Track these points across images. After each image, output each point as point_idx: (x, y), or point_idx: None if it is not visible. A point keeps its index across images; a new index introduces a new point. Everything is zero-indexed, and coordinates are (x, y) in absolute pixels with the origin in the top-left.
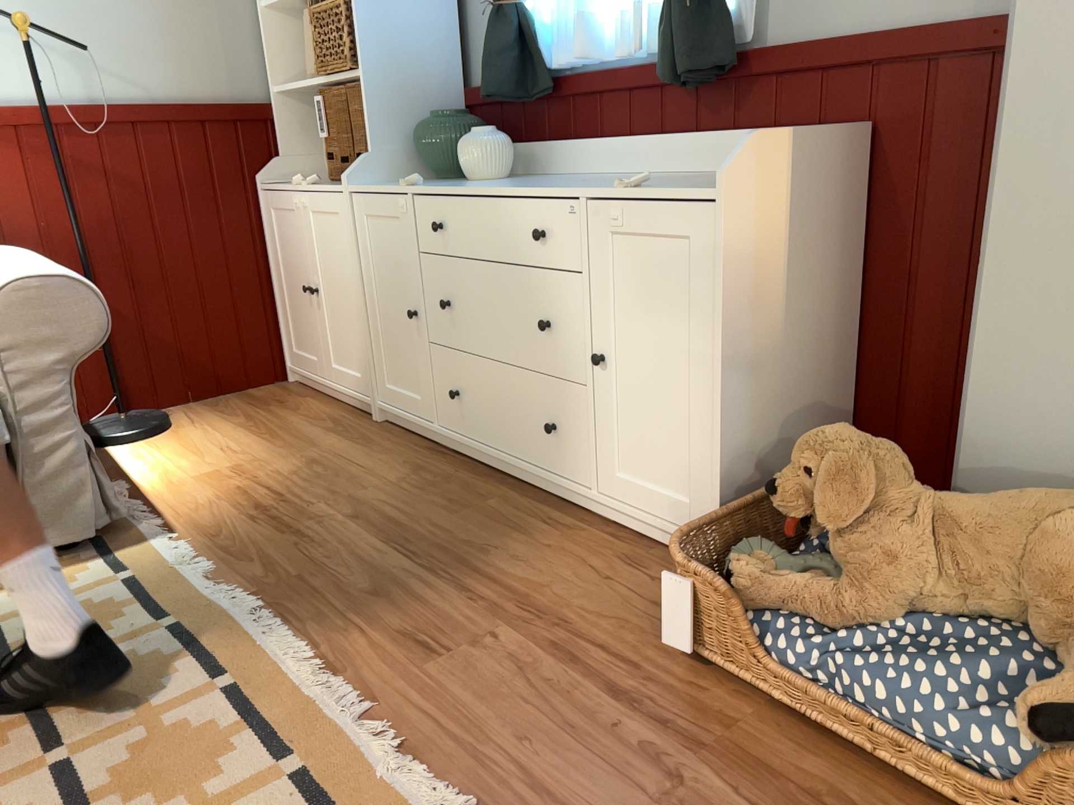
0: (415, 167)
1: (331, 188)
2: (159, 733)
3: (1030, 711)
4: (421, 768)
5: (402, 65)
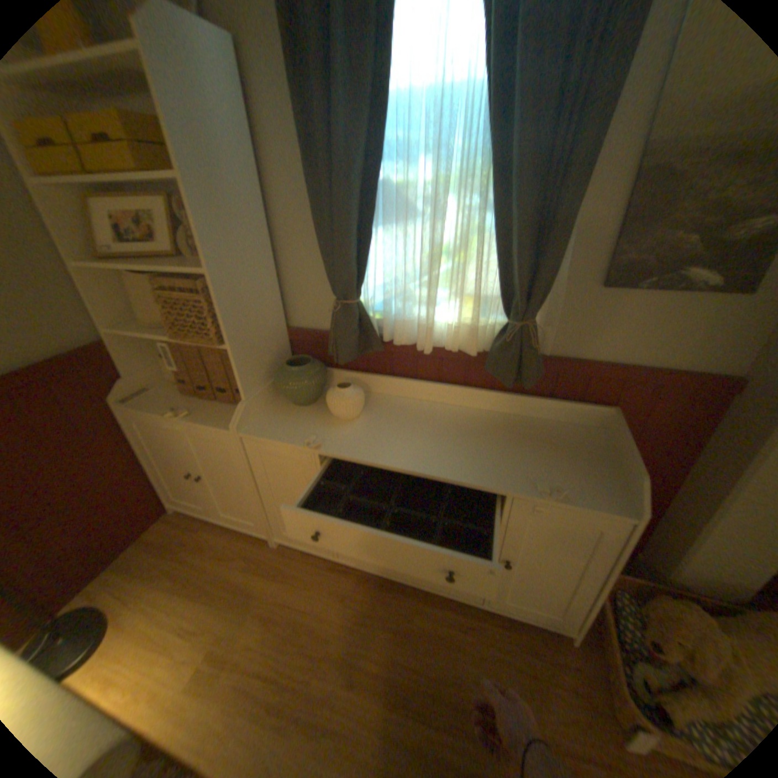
0: (273, 393)
1: (210, 423)
2: None
3: None
4: None
5: (255, 329)
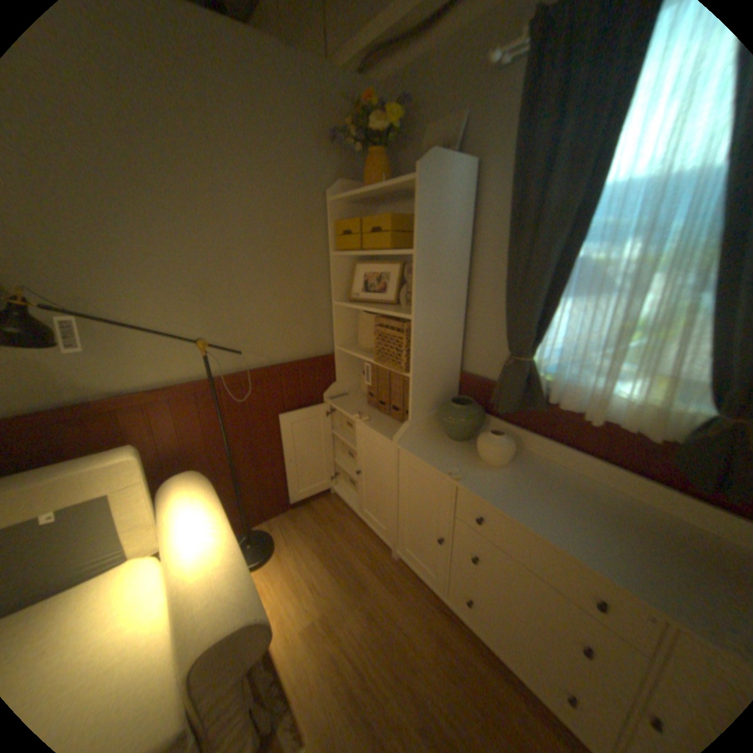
0: (433, 422)
1: (380, 431)
2: None
3: None
4: None
5: (434, 366)
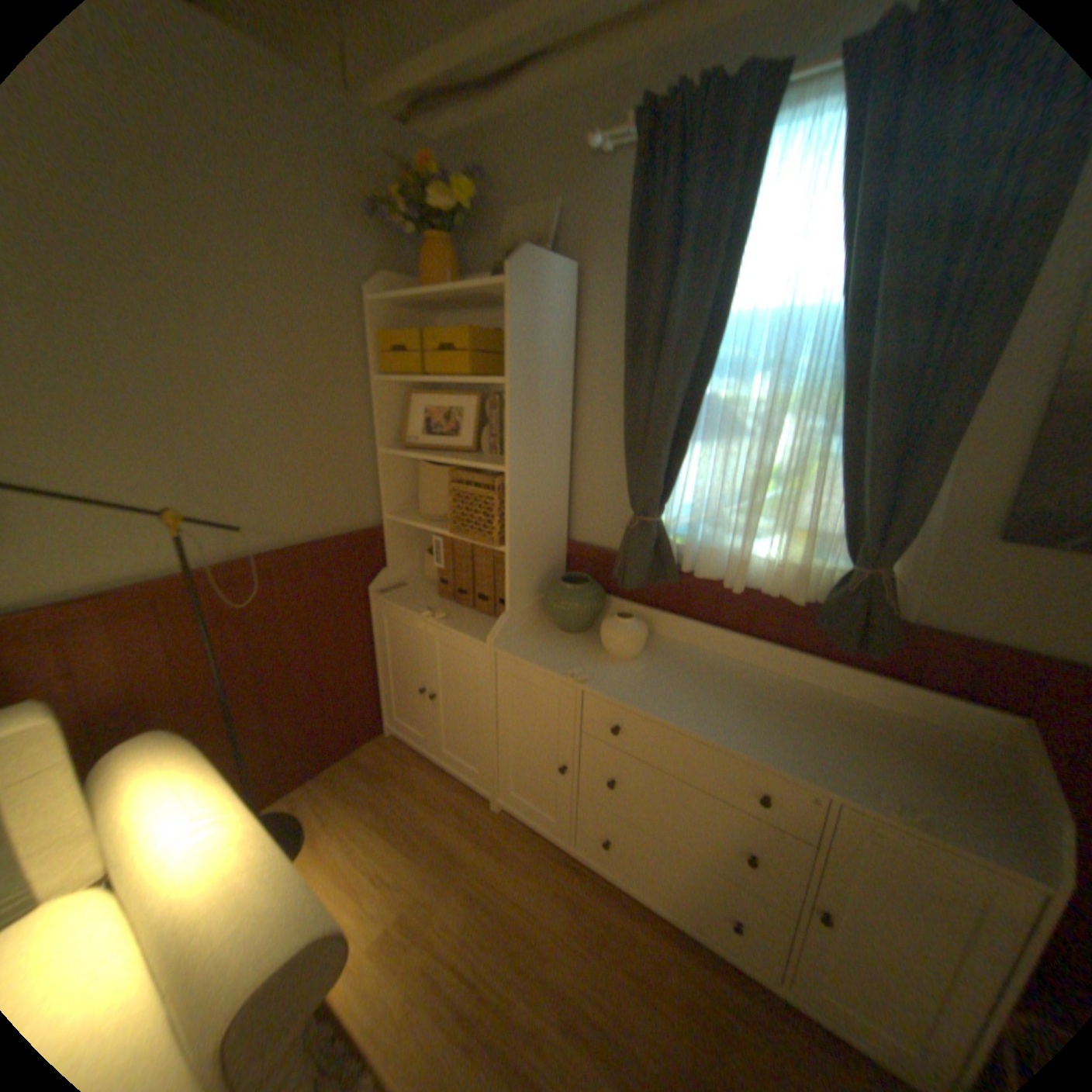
0: (537, 612)
1: (465, 631)
2: None
3: None
4: None
5: (535, 535)
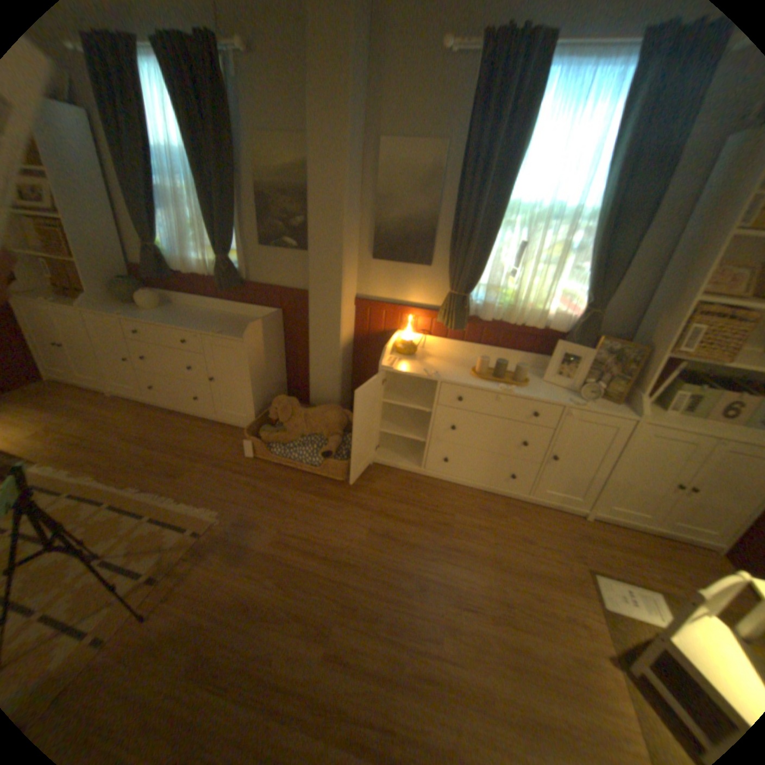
0: (108, 297)
1: (64, 306)
2: (89, 528)
3: (320, 454)
4: (185, 507)
5: (95, 257)
